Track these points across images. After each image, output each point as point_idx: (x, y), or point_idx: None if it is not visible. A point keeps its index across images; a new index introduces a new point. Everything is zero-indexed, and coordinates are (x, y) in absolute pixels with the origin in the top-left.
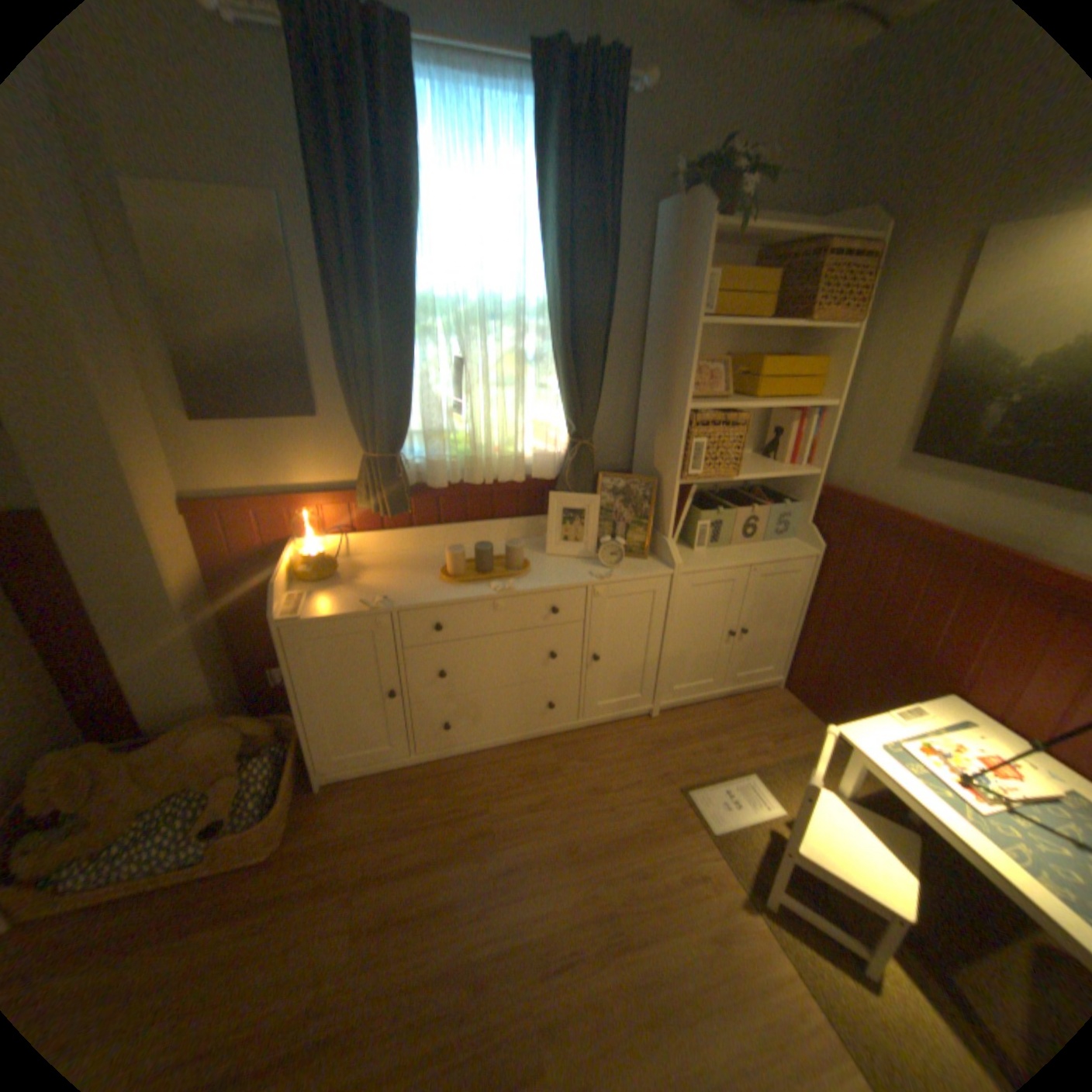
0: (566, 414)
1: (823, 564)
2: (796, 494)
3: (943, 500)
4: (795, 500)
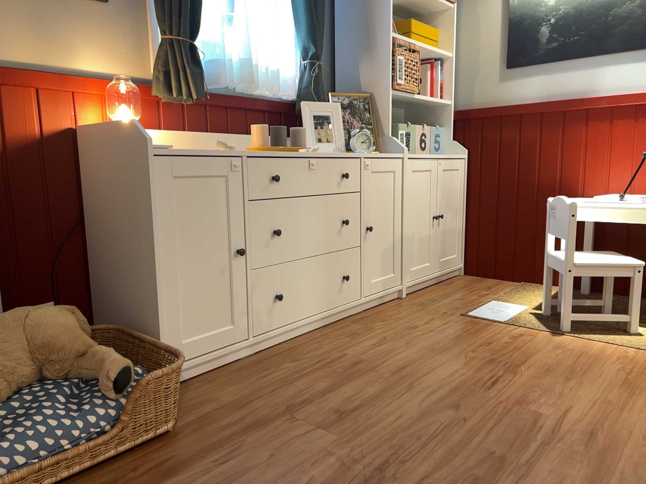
0: (304, 41)
1: (468, 165)
2: (437, 125)
3: (530, 91)
4: (437, 129)
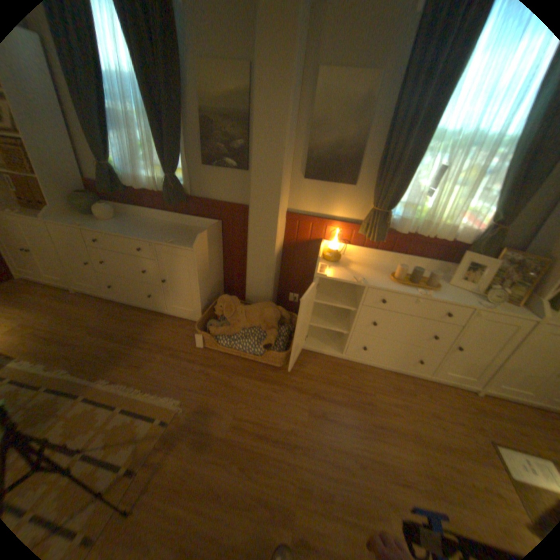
0: (499, 208)
1: None
2: None
3: None
4: None
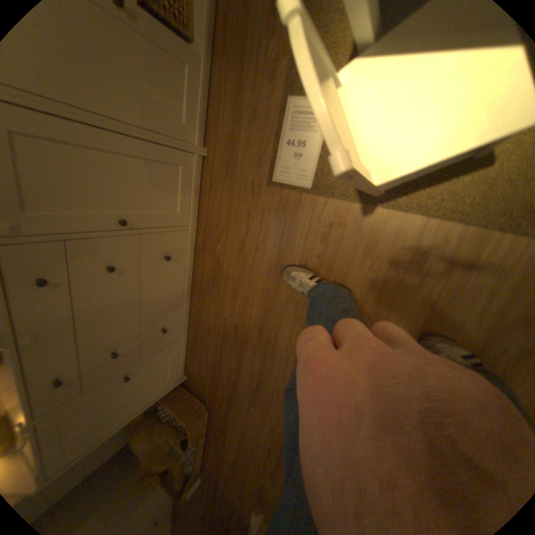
0: None
1: None
2: None
3: None
4: None
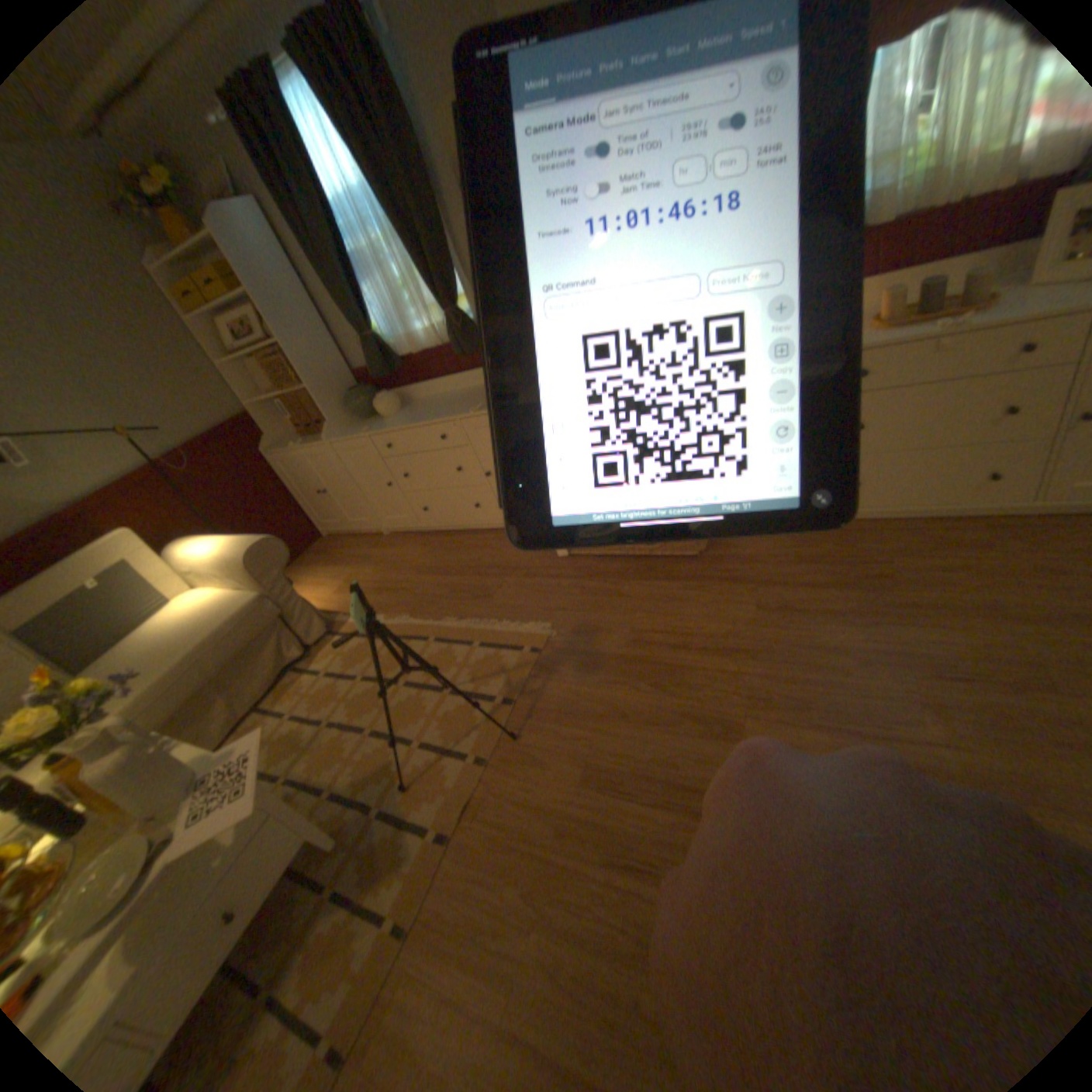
0: None
1: None
2: None
3: None
4: None
